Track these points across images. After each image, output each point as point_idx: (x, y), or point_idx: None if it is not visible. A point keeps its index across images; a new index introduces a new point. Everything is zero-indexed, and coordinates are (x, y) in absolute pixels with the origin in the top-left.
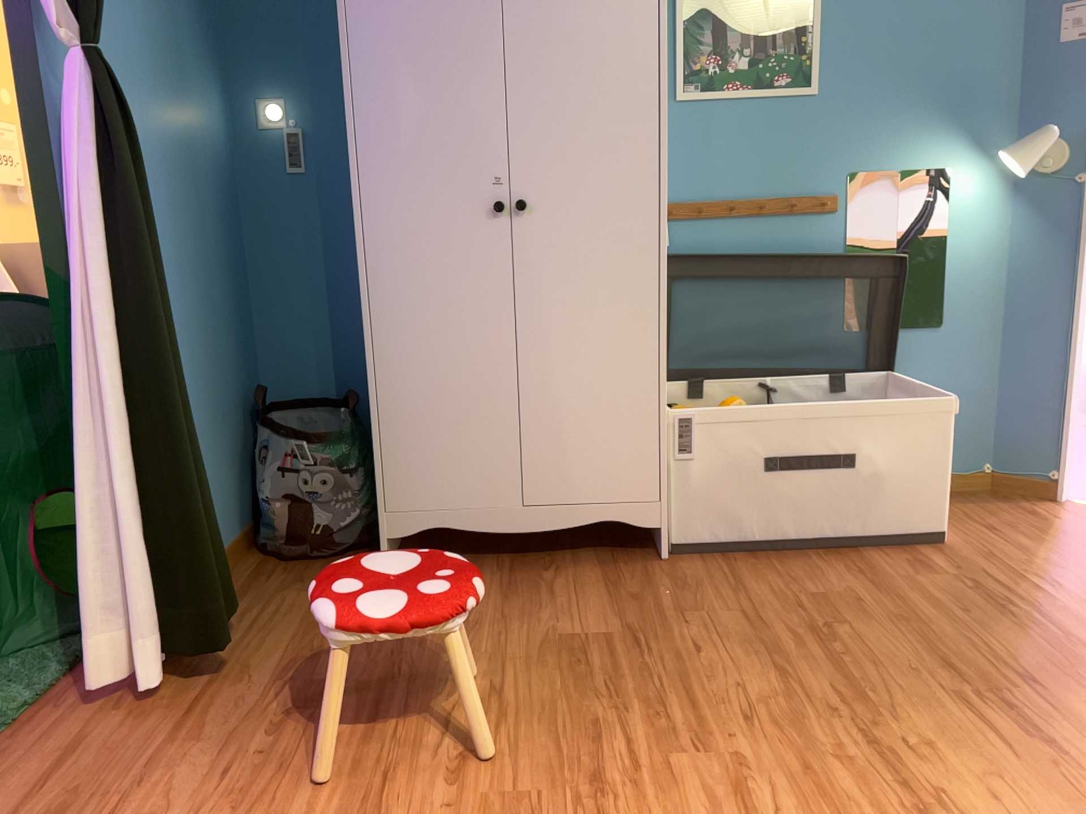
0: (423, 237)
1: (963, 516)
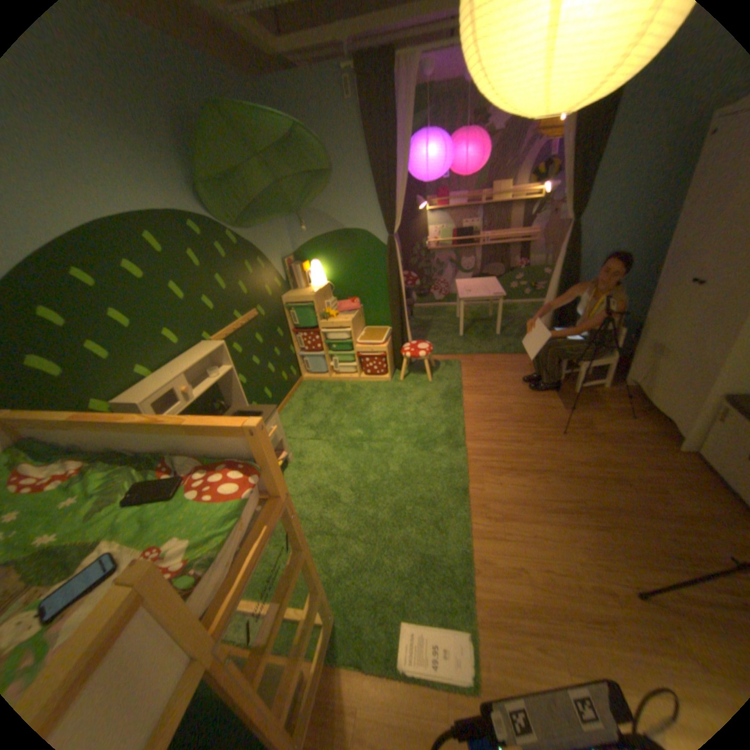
0: (673, 284)
1: None
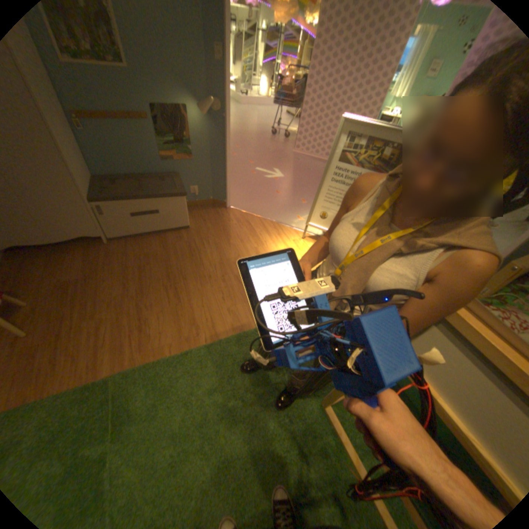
0: None
1: (200, 215)
